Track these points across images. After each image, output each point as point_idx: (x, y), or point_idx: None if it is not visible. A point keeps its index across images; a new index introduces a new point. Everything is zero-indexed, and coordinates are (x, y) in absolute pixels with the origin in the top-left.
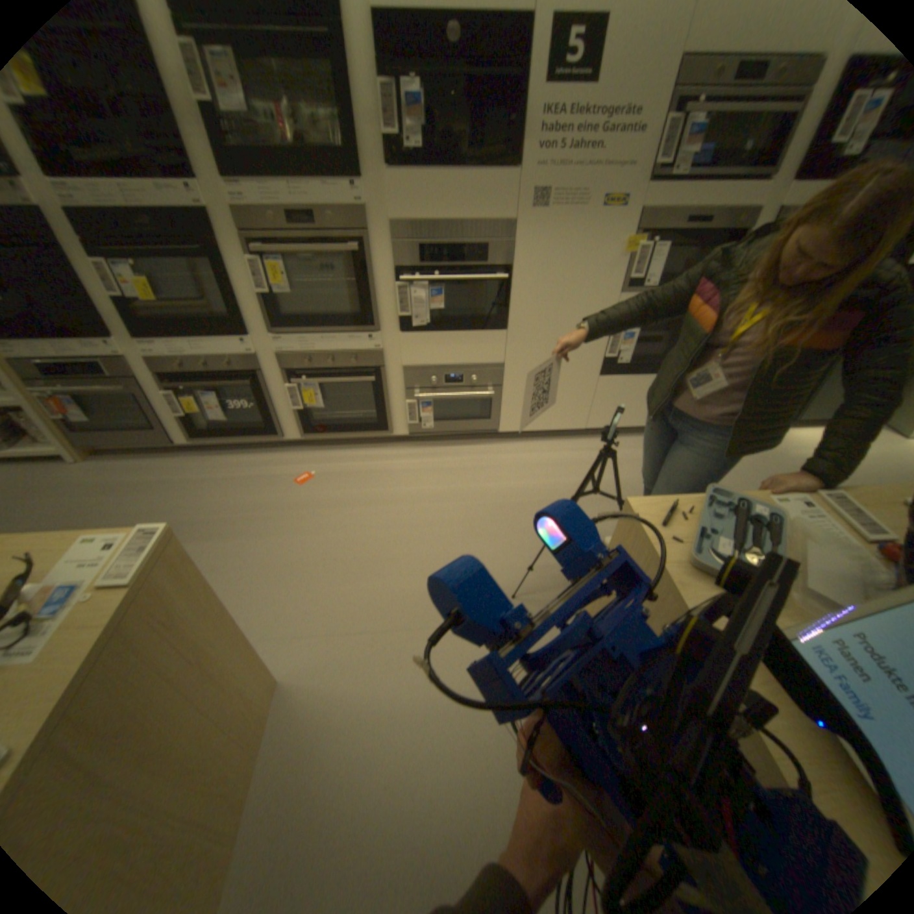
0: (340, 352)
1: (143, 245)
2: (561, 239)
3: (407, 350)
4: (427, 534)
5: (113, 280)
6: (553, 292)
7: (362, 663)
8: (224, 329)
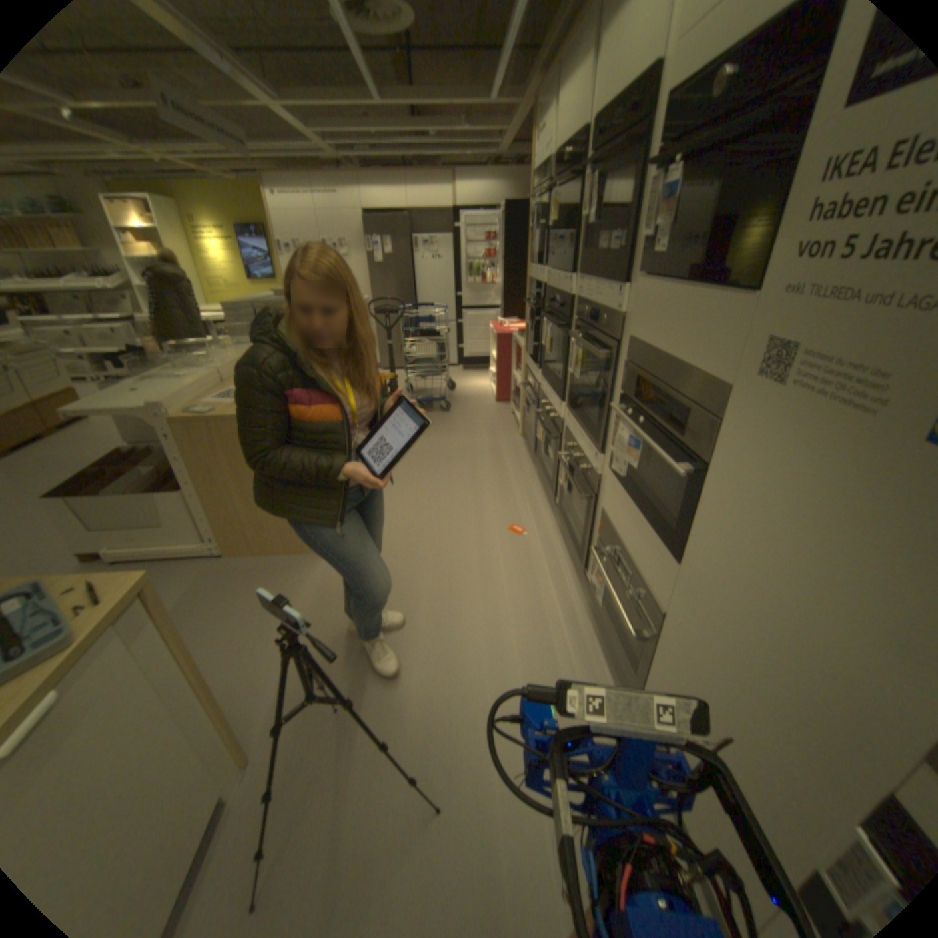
0: (583, 454)
1: (554, 317)
2: (793, 464)
3: (608, 493)
4: (442, 632)
5: (545, 336)
6: (754, 567)
7: (323, 597)
8: (558, 391)
